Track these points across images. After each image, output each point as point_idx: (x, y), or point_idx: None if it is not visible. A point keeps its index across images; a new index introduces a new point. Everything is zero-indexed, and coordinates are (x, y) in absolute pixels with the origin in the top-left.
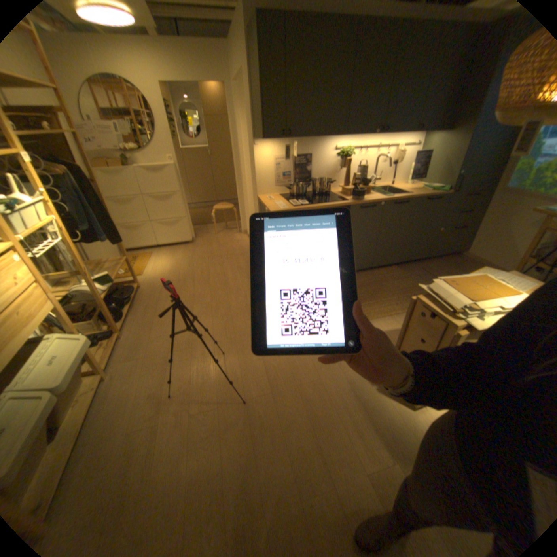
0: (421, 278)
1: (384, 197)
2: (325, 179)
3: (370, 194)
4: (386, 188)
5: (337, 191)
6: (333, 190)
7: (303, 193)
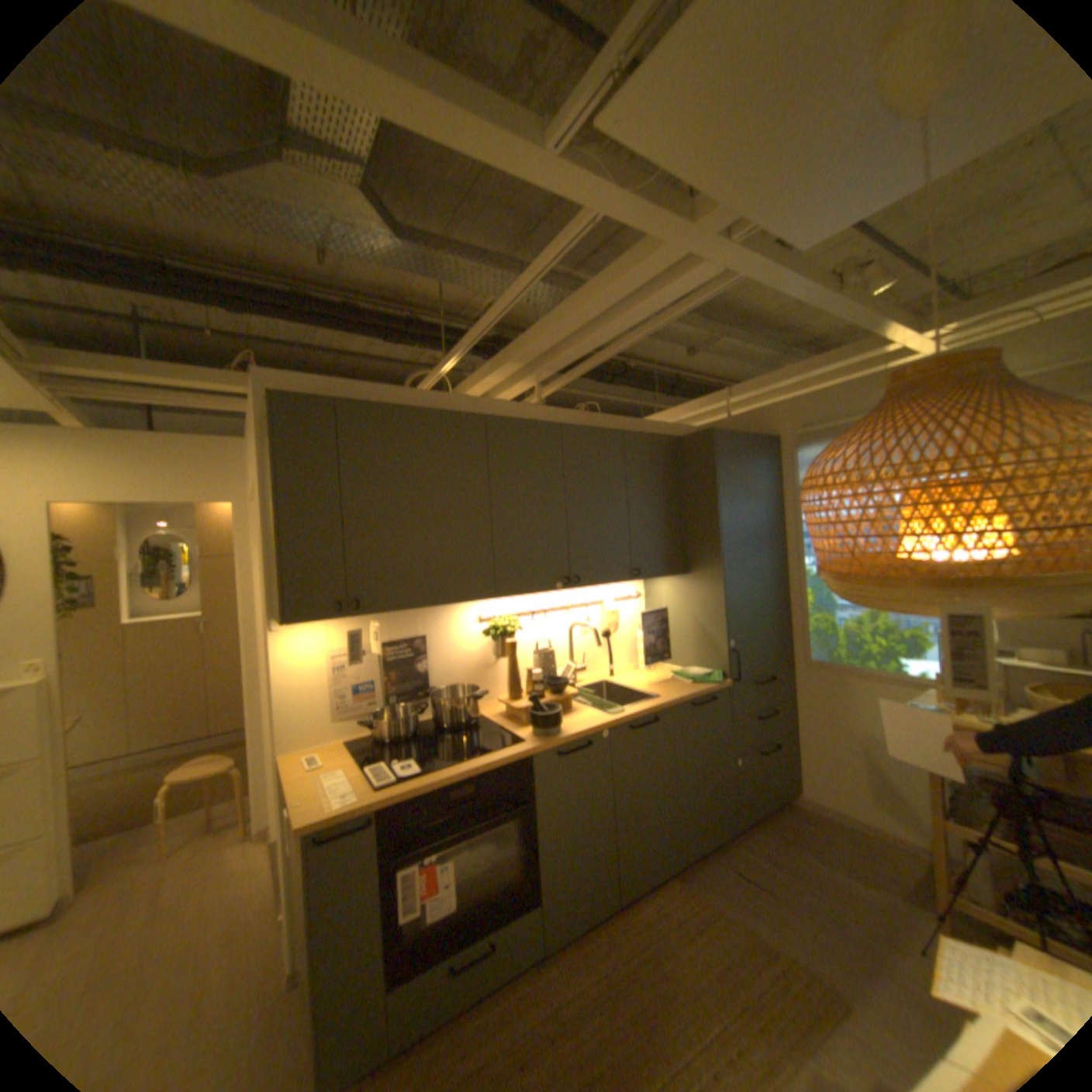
0: (749, 910)
1: (607, 716)
2: (467, 685)
3: (573, 710)
4: (603, 685)
5: (499, 709)
6: (488, 708)
7: (412, 731)
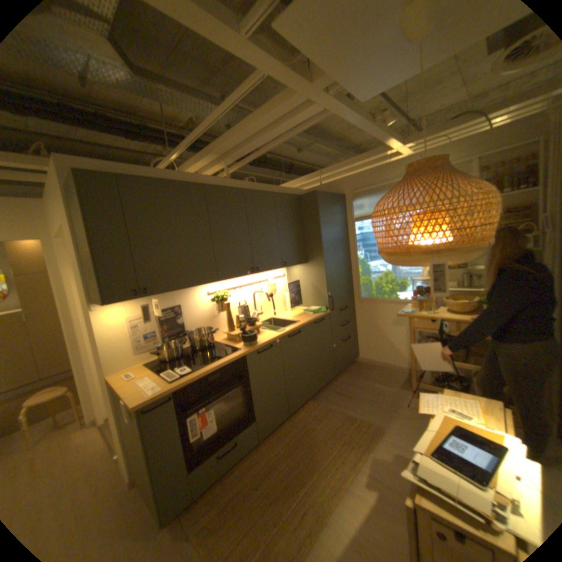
0: (342, 405)
1: (277, 333)
2: (205, 327)
3: (260, 332)
4: (271, 320)
5: (223, 337)
6: (217, 338)
7: (180, 354)
